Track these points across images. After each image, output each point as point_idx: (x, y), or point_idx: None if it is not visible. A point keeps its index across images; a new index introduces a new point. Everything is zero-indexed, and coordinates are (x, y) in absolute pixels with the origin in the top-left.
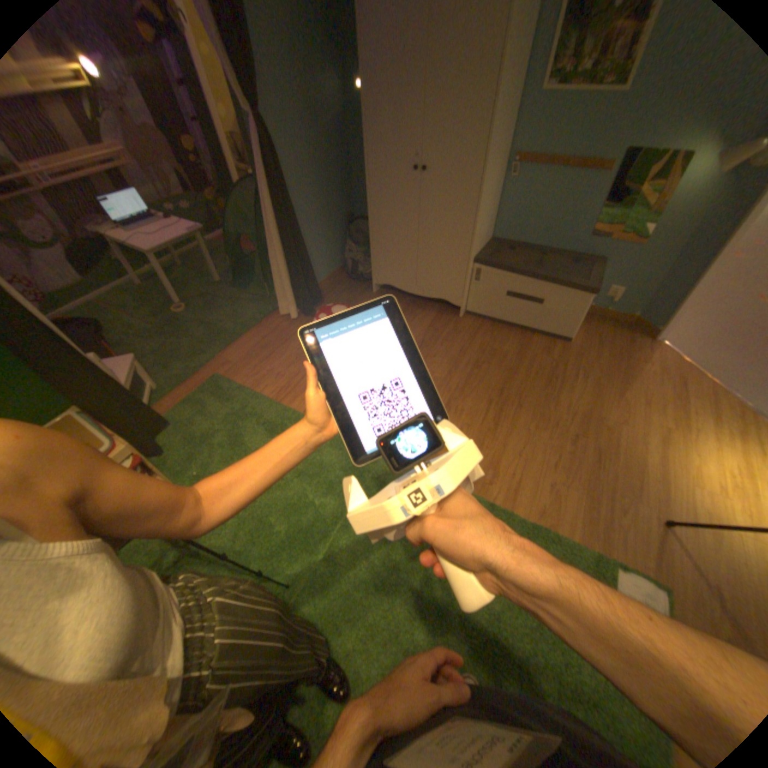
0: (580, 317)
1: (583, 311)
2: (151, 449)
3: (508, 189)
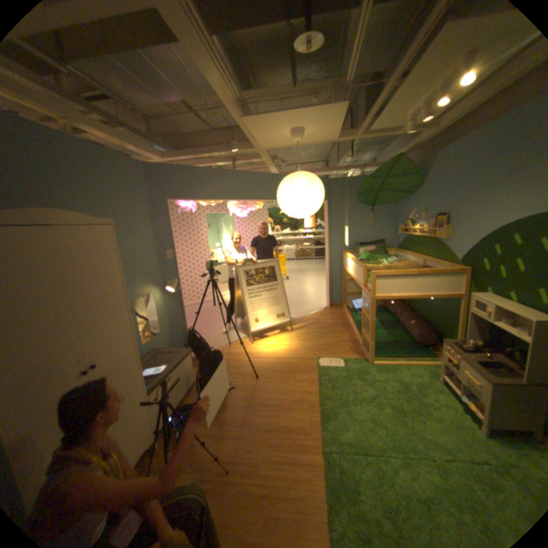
0: (191, 369)
1: (190, 365)
2: None
3: None
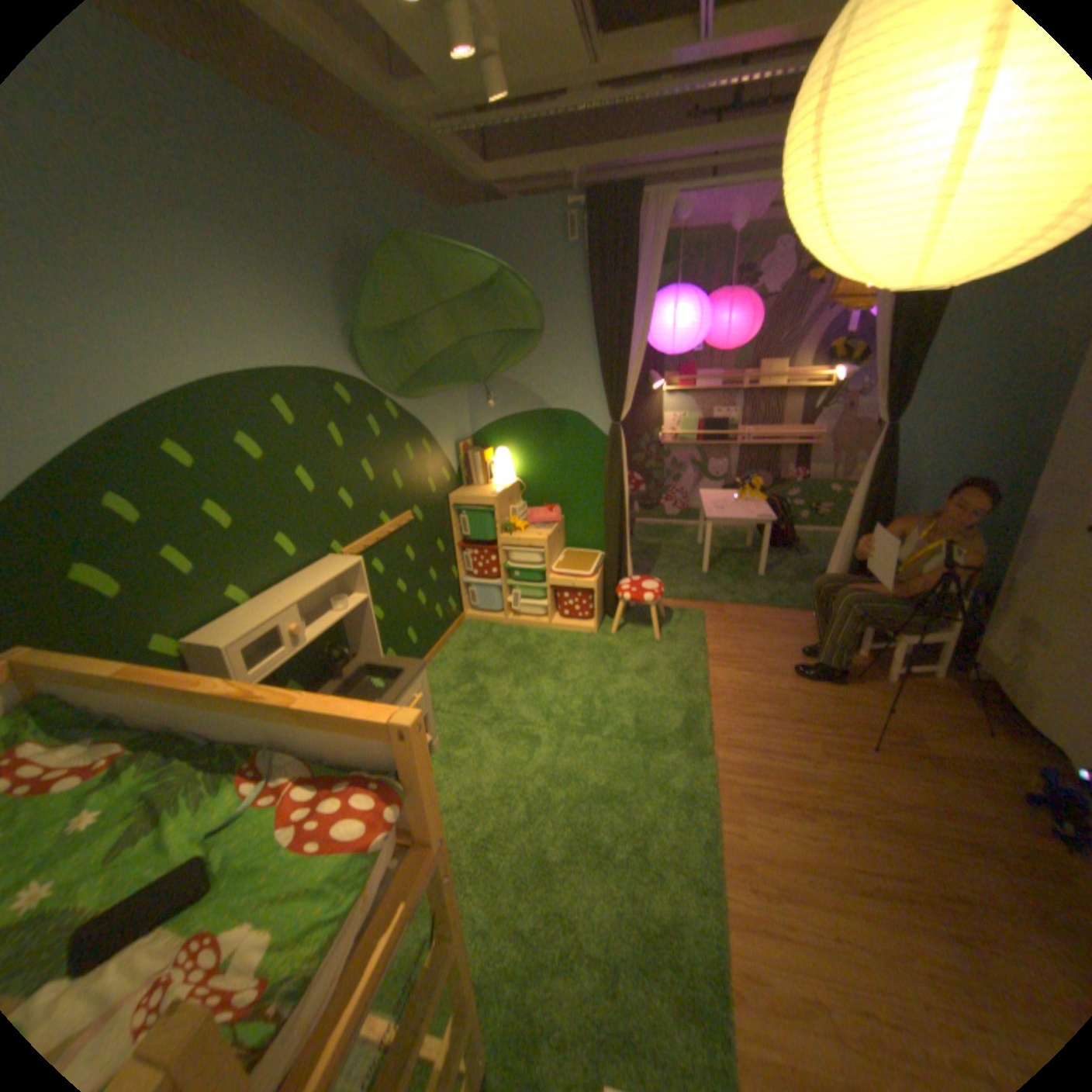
0: None
1: None
2: (609, 608)
3: None
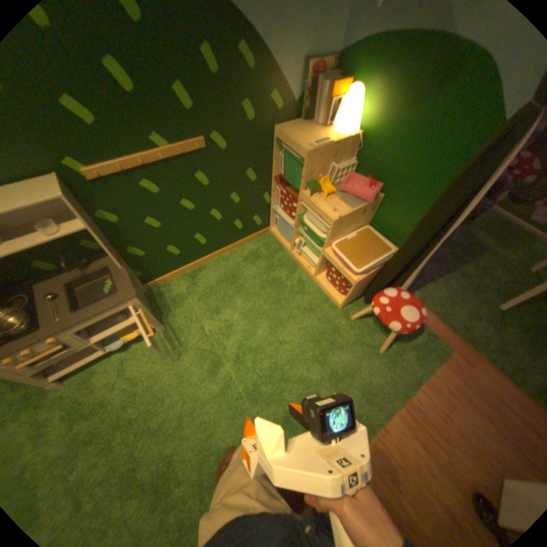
0: None
1: None
2: (368, 298)
3: None
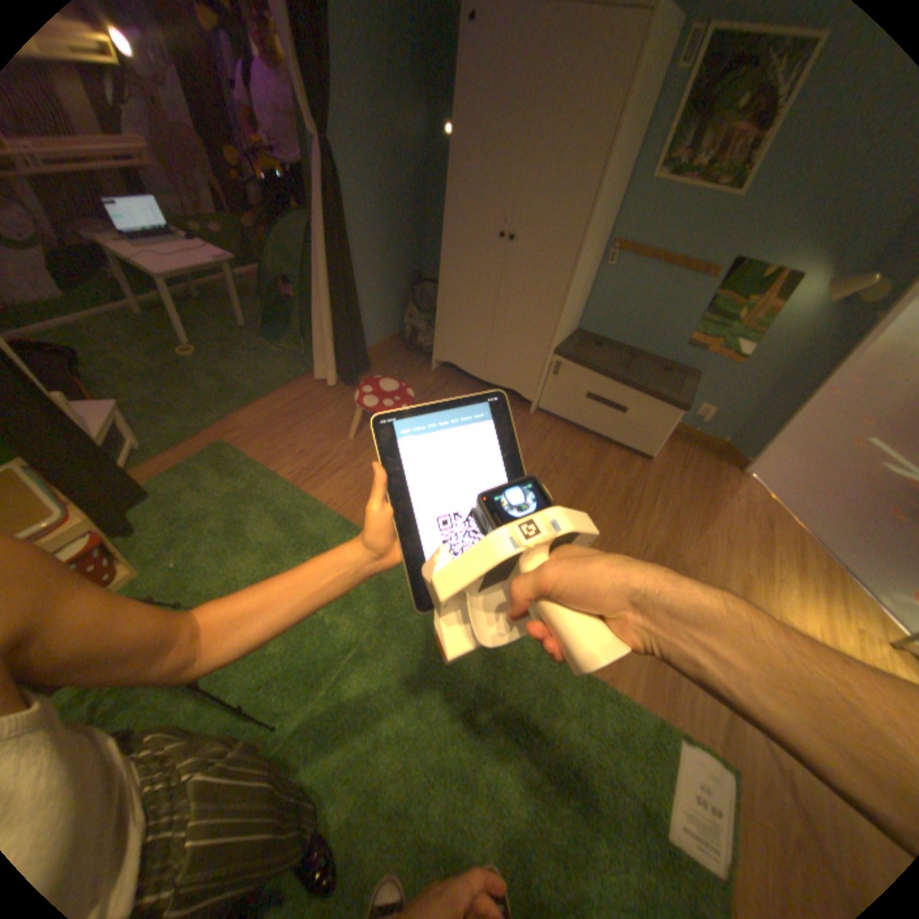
0: (665, 435)
1: (669, 428)
2: (117, 527)
3: (602, 278)
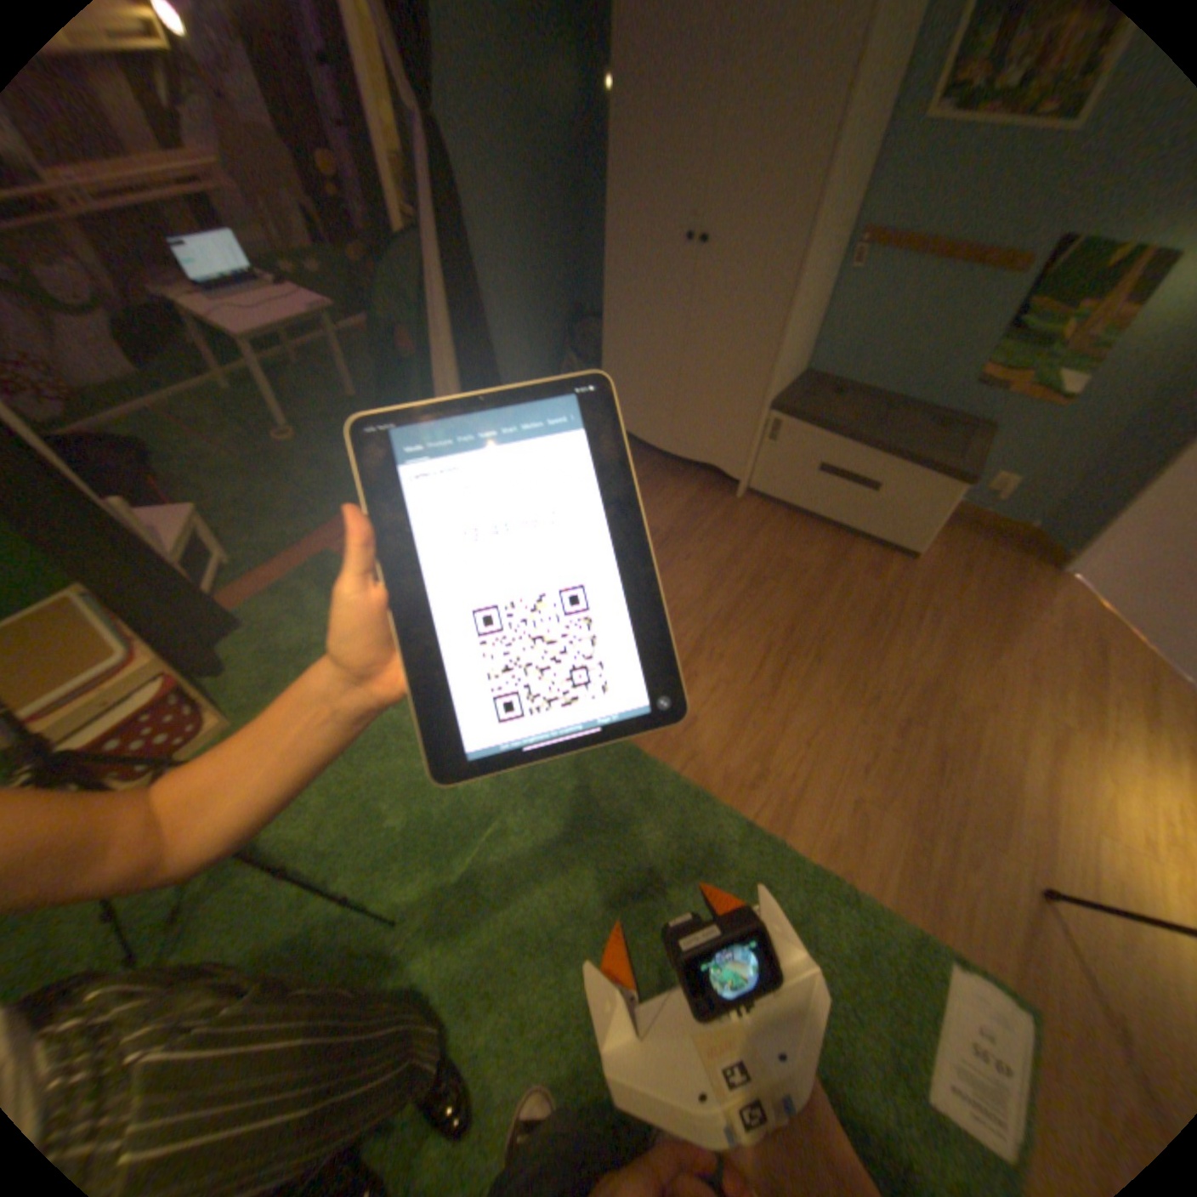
0: (938, 520)
1: (945, 510)
2: (200, 665)
3: (843, 289)
